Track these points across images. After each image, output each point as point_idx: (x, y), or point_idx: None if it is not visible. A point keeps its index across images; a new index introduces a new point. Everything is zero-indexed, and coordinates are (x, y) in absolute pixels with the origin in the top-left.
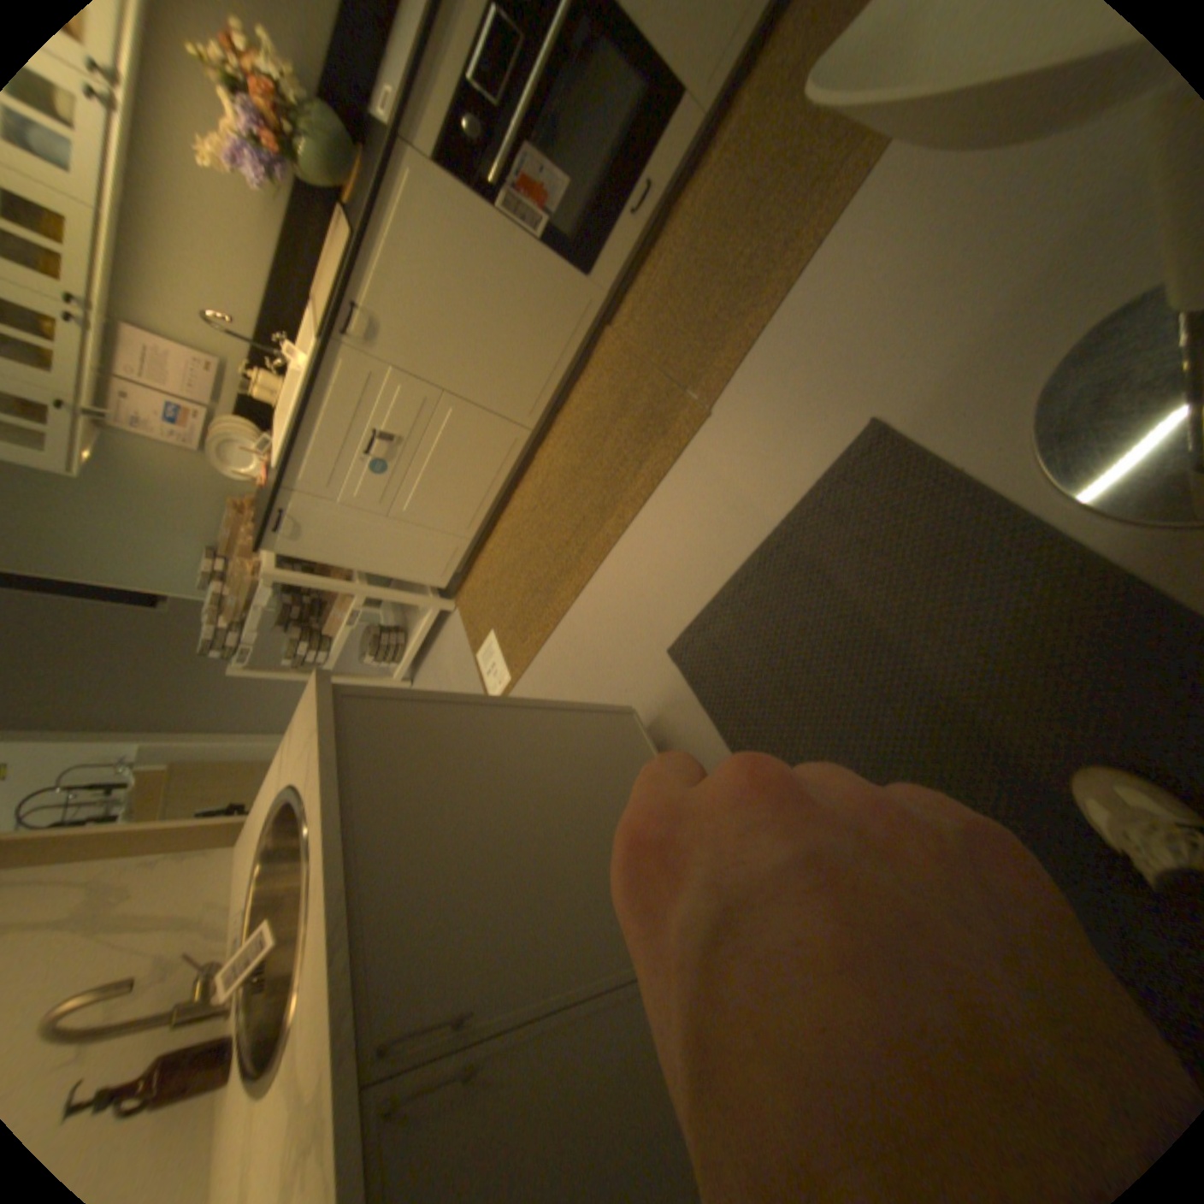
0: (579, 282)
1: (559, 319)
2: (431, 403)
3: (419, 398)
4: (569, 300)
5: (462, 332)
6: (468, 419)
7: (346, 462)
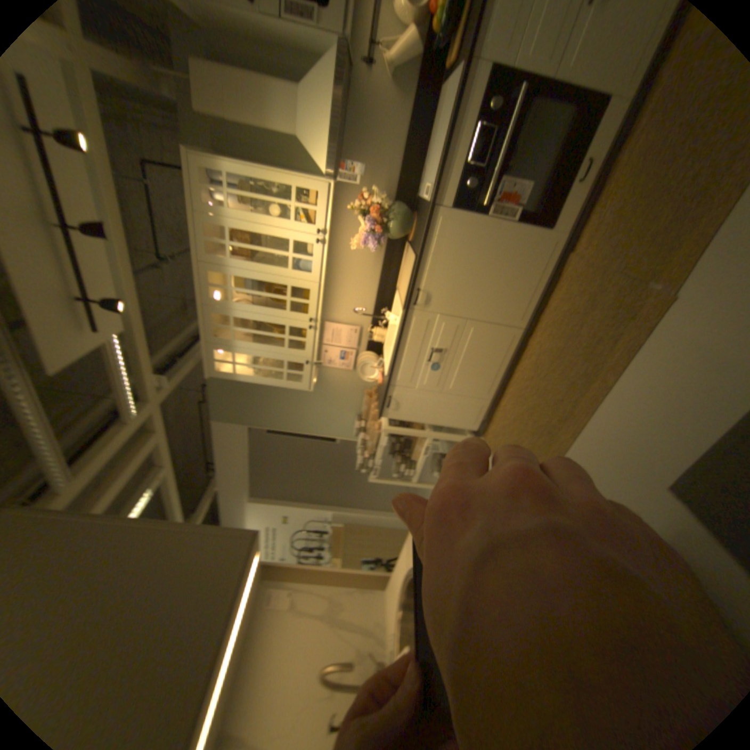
0: (547, 234)
1: (536, 260)
2: (461, 327)
3: (454, 326)
4: (542, 247)
5: (476, 285)
6: (482, 331)
7: (418, 367)
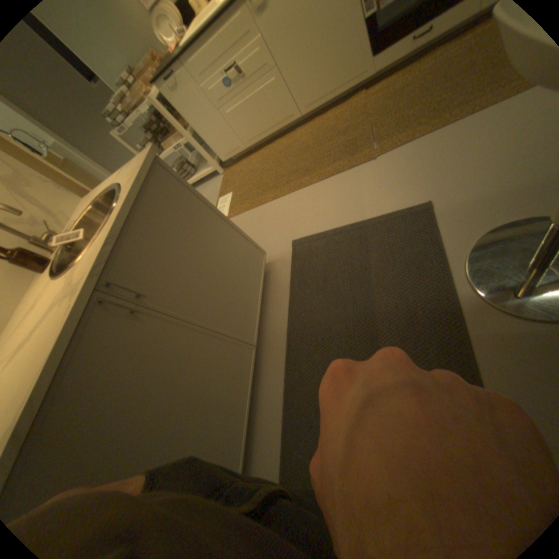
0: (367, 55)
1: (347, 68)
2: (267, 67)
3: (263, 59)
4: (357, 62)
5: (301, 40)
6: (278, 87)
7: (212, 68)
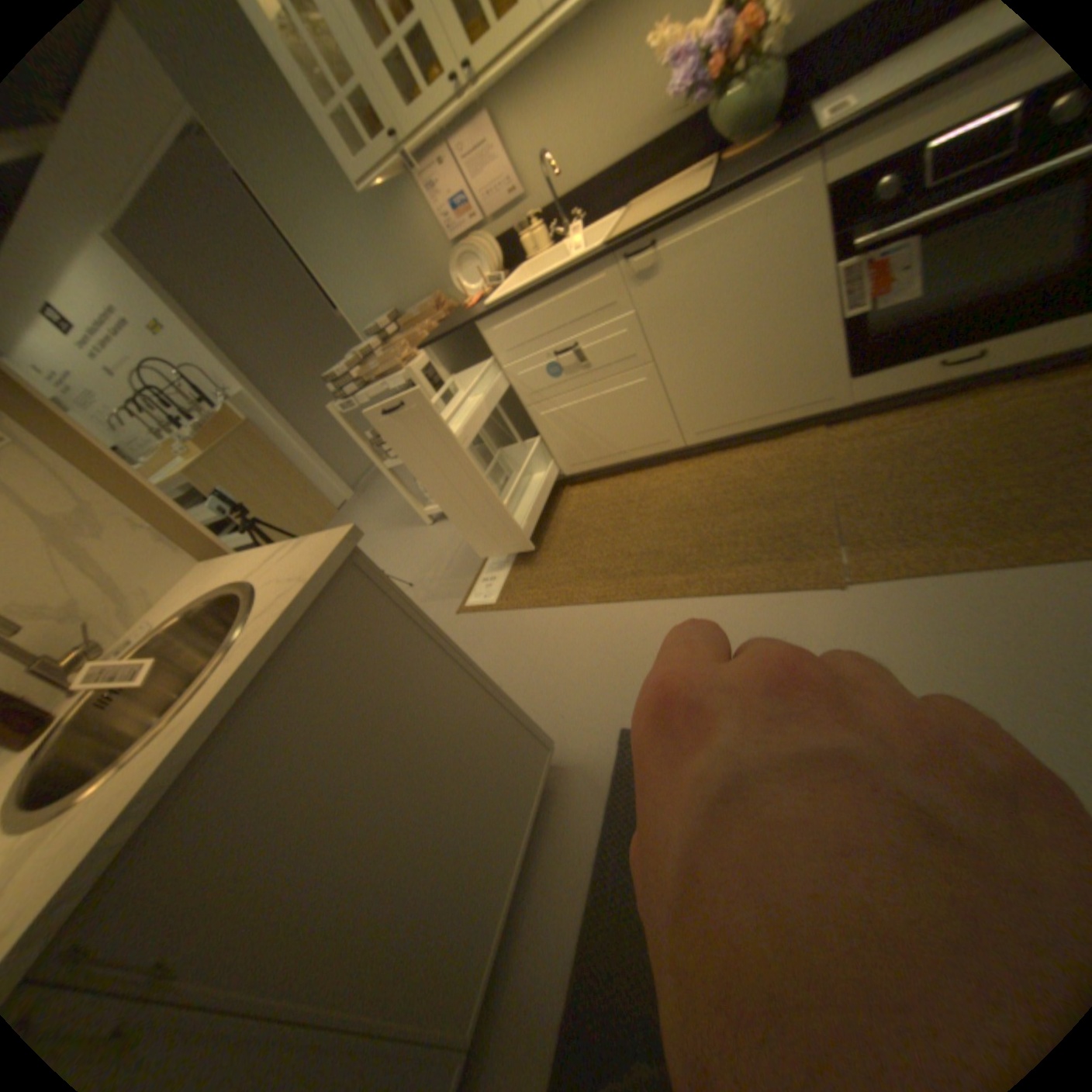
0: (837, 375)
1: (792, 388)
2: (633, 360)
3: (628, 348)
4: (814, 382)
5: (709, 332)
6: (647, 394)
7: (532, 345)
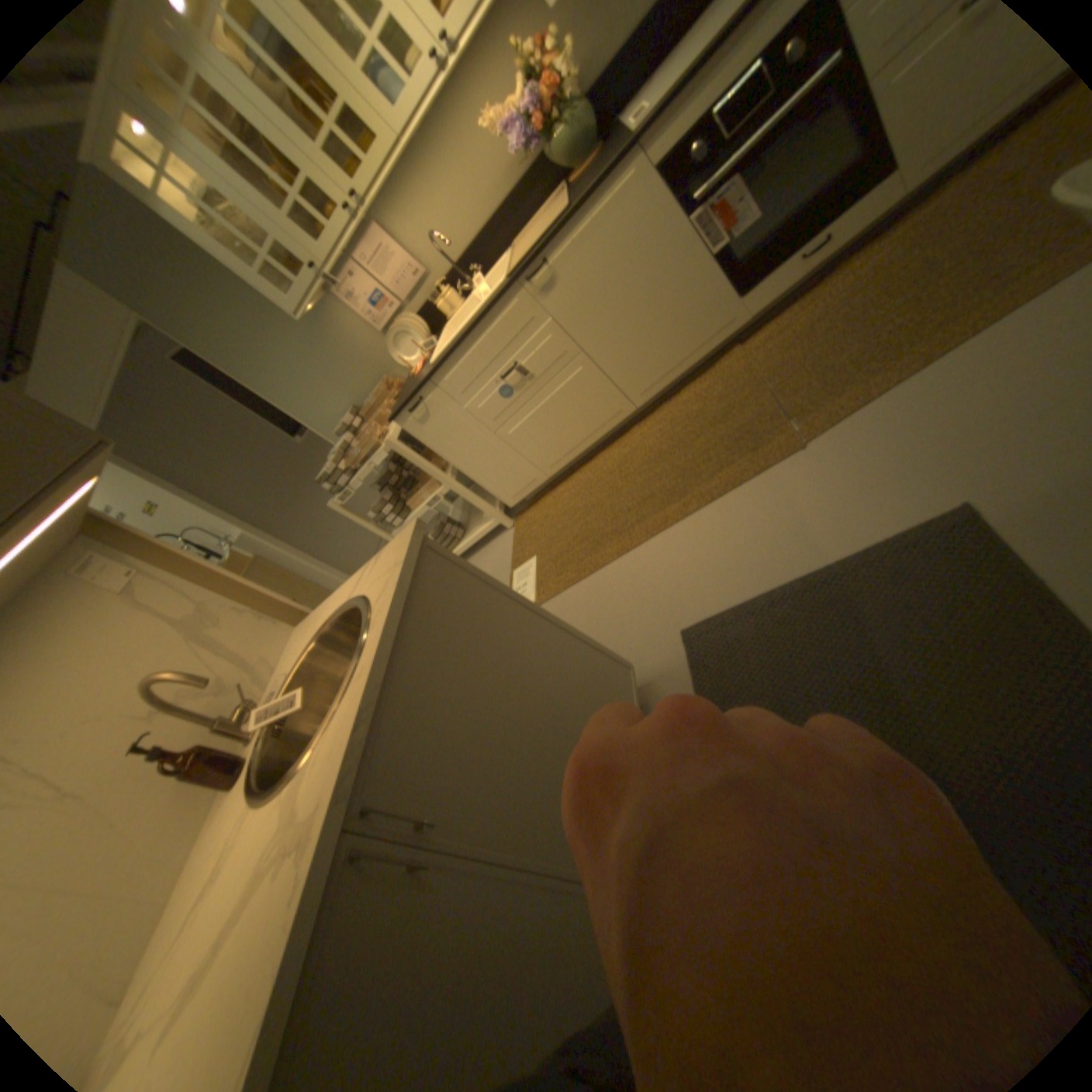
0: (731, 299)
1: (701, 324)
2: (568, 356)
3: (560, 348)
4: (716, 312)
5: (617, 308)
6: (590, 378)
7: (482, 378)
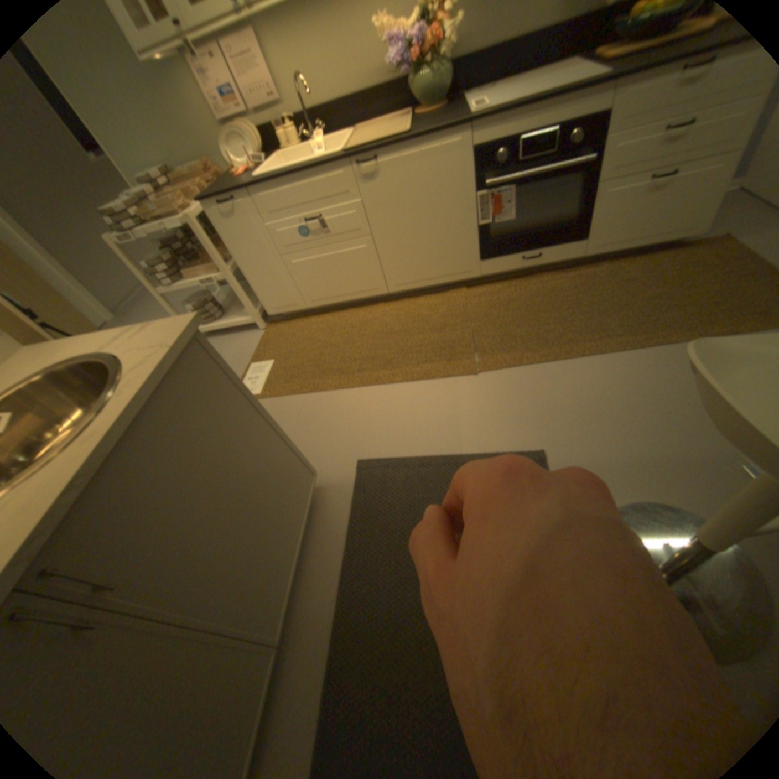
0: (474, 257)
1: (450, 262)
2: (359, 232)
3: (356, 223)
4: (462, 259)
5: (406, 220)
6: (366, 256)
7: (289, 210)
